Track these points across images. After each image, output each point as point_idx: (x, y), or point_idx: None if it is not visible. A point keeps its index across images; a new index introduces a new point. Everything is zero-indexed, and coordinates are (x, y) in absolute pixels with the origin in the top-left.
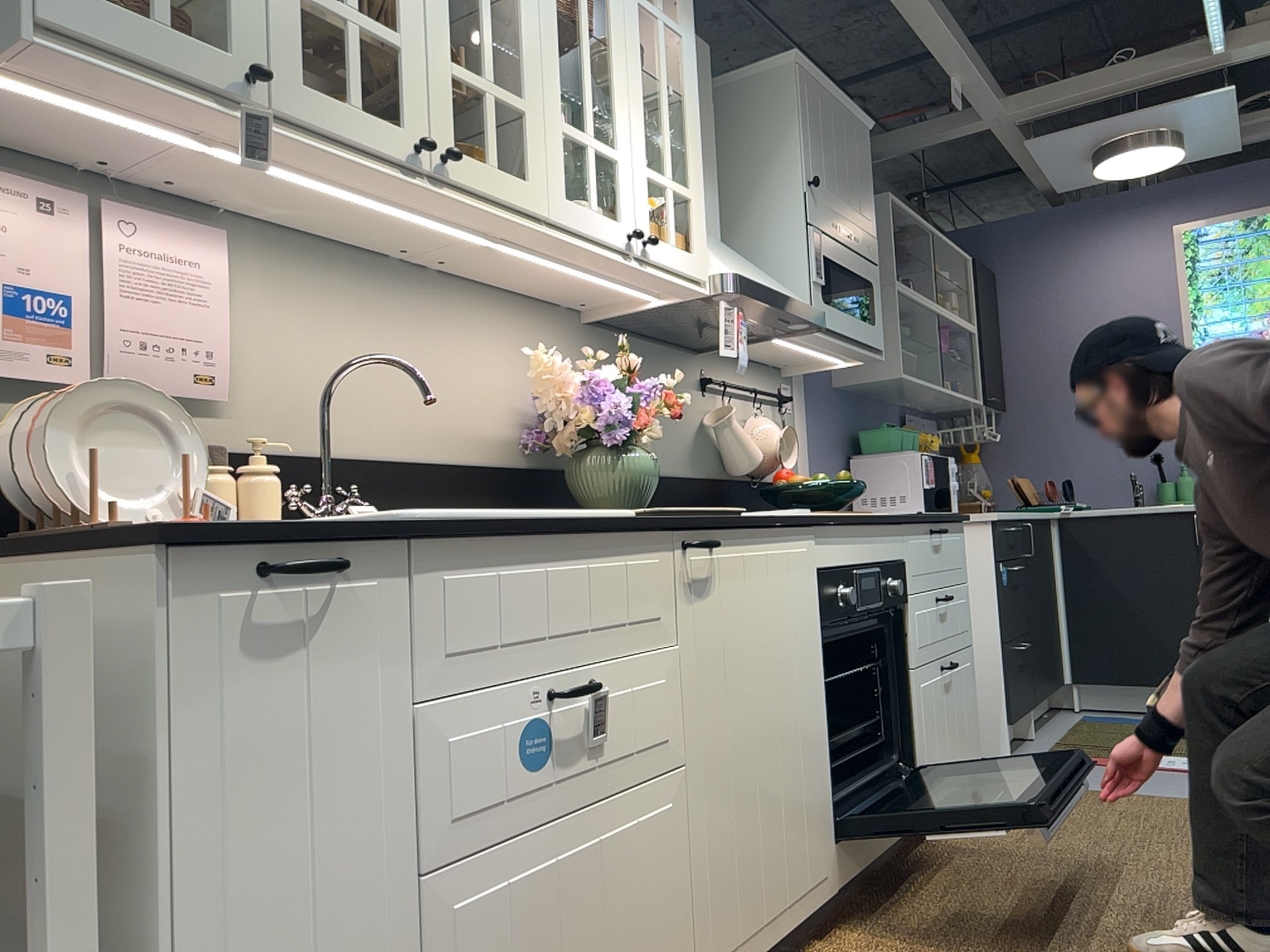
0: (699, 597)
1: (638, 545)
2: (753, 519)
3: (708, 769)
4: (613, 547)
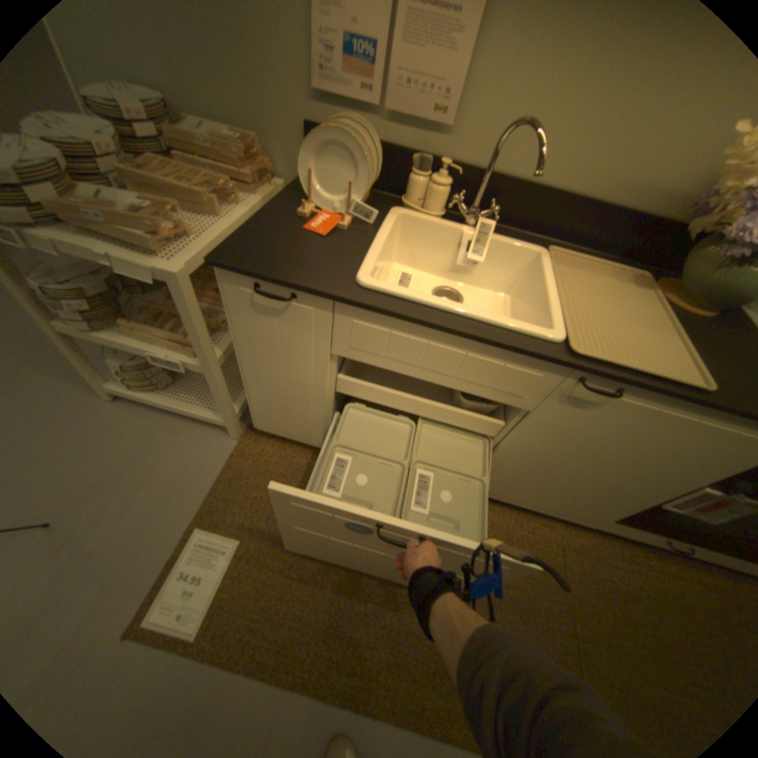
0: (575, 406)
1: (528, 362)
2: (702, 401)
3: (519, 456)
4: (500, 354)
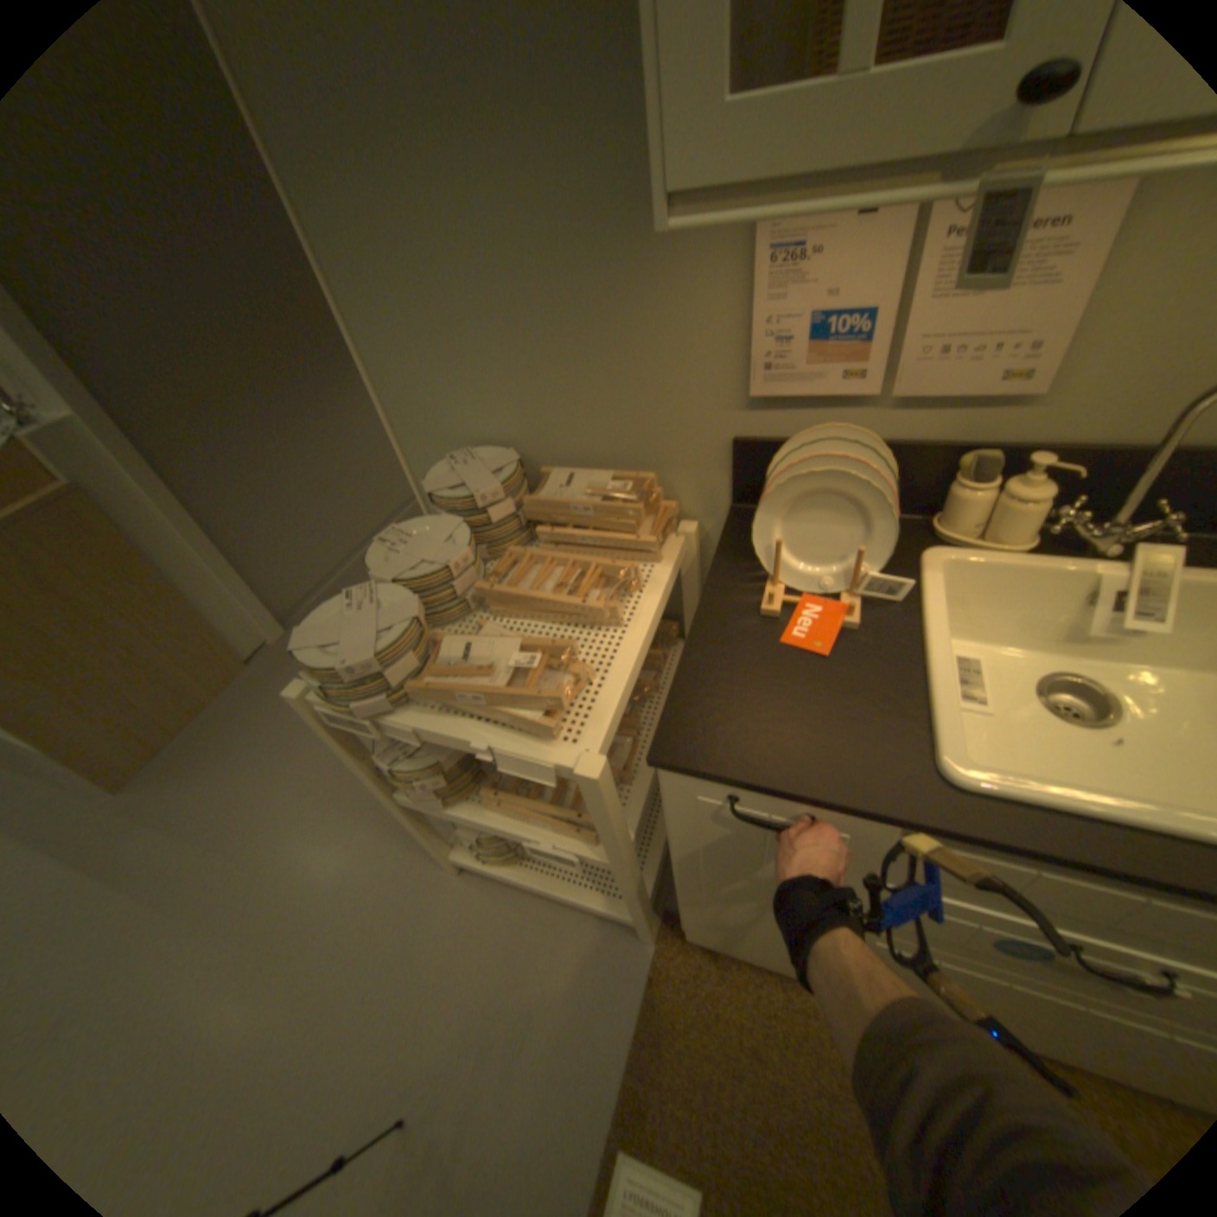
0: None
1: None
2: None
3: None
4: None
